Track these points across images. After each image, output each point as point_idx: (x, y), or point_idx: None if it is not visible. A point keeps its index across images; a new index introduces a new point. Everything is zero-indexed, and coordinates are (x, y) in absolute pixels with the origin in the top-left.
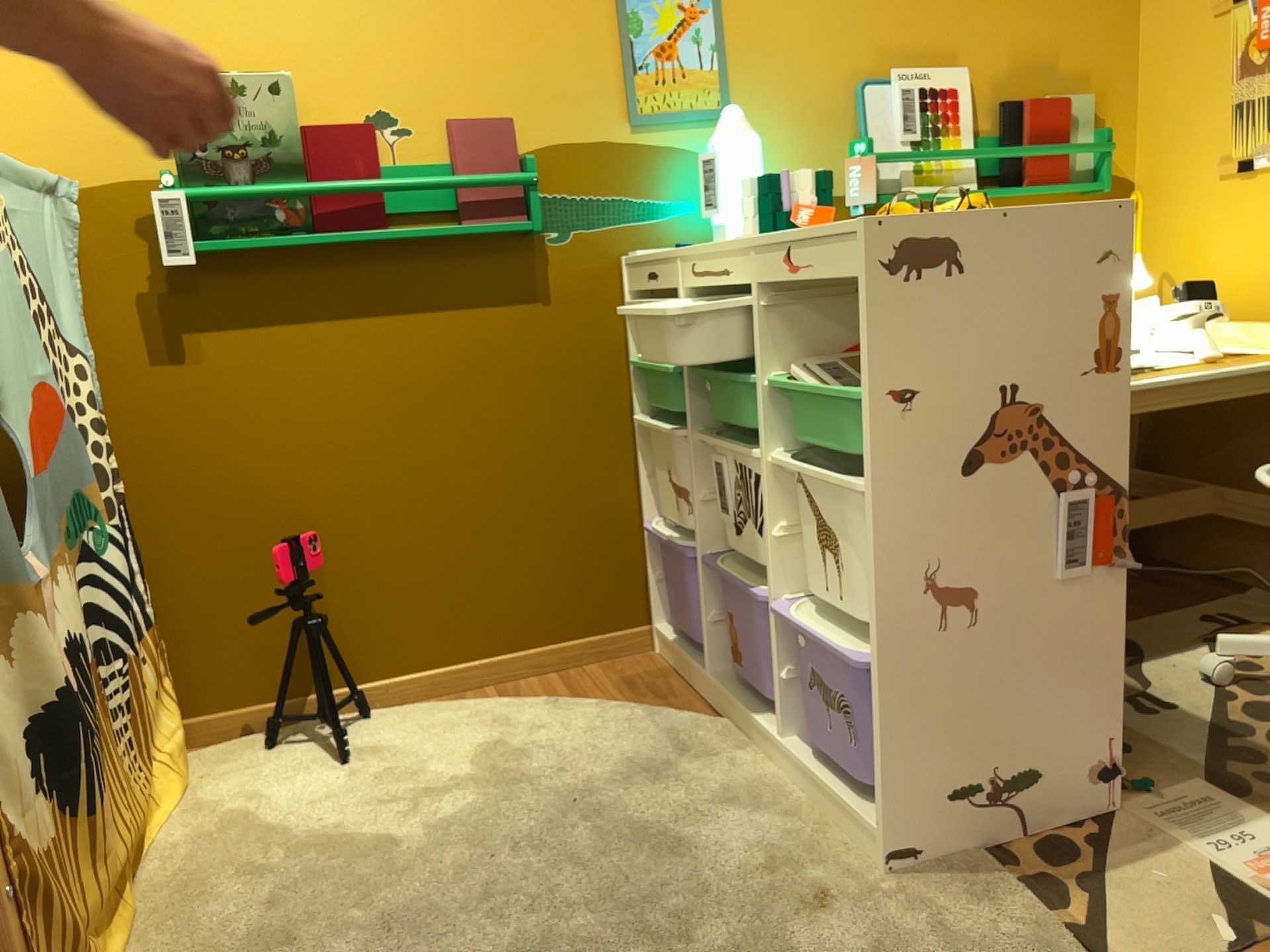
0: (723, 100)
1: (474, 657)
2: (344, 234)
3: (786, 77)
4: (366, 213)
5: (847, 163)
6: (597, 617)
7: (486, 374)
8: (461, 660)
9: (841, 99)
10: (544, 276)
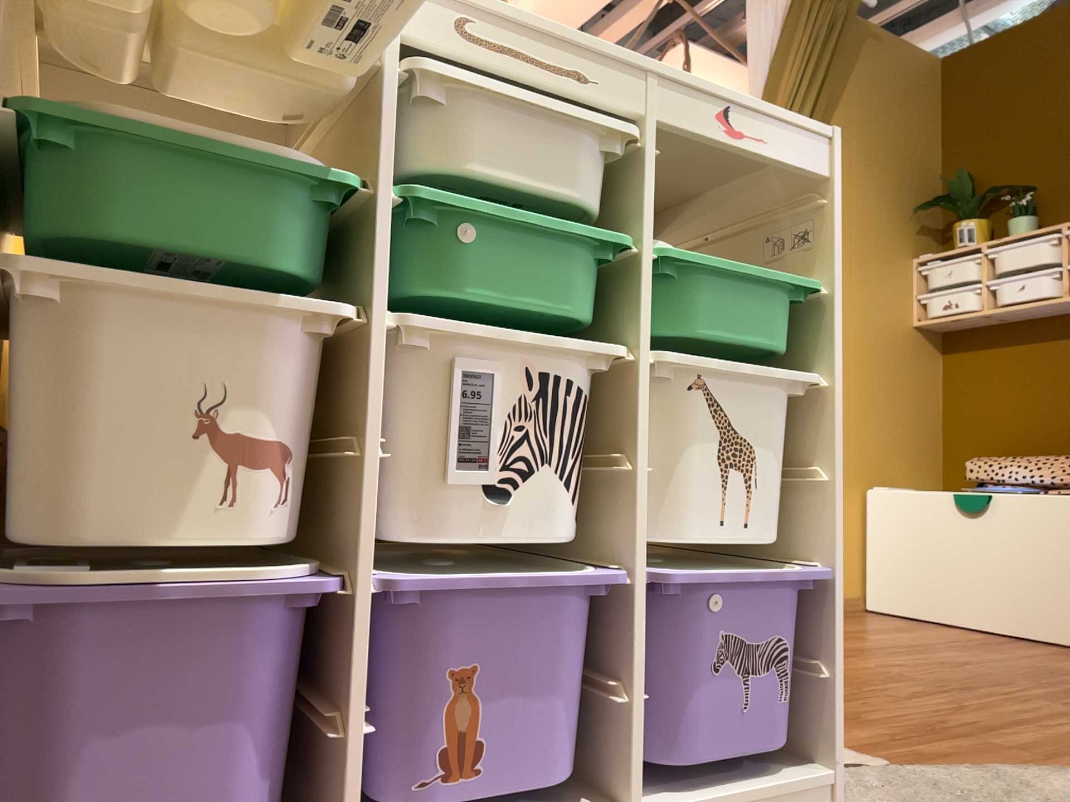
0: None
1: None
2: None
3: None
4: None
5: None
6: None
7: None
8: None
9: None
10: None
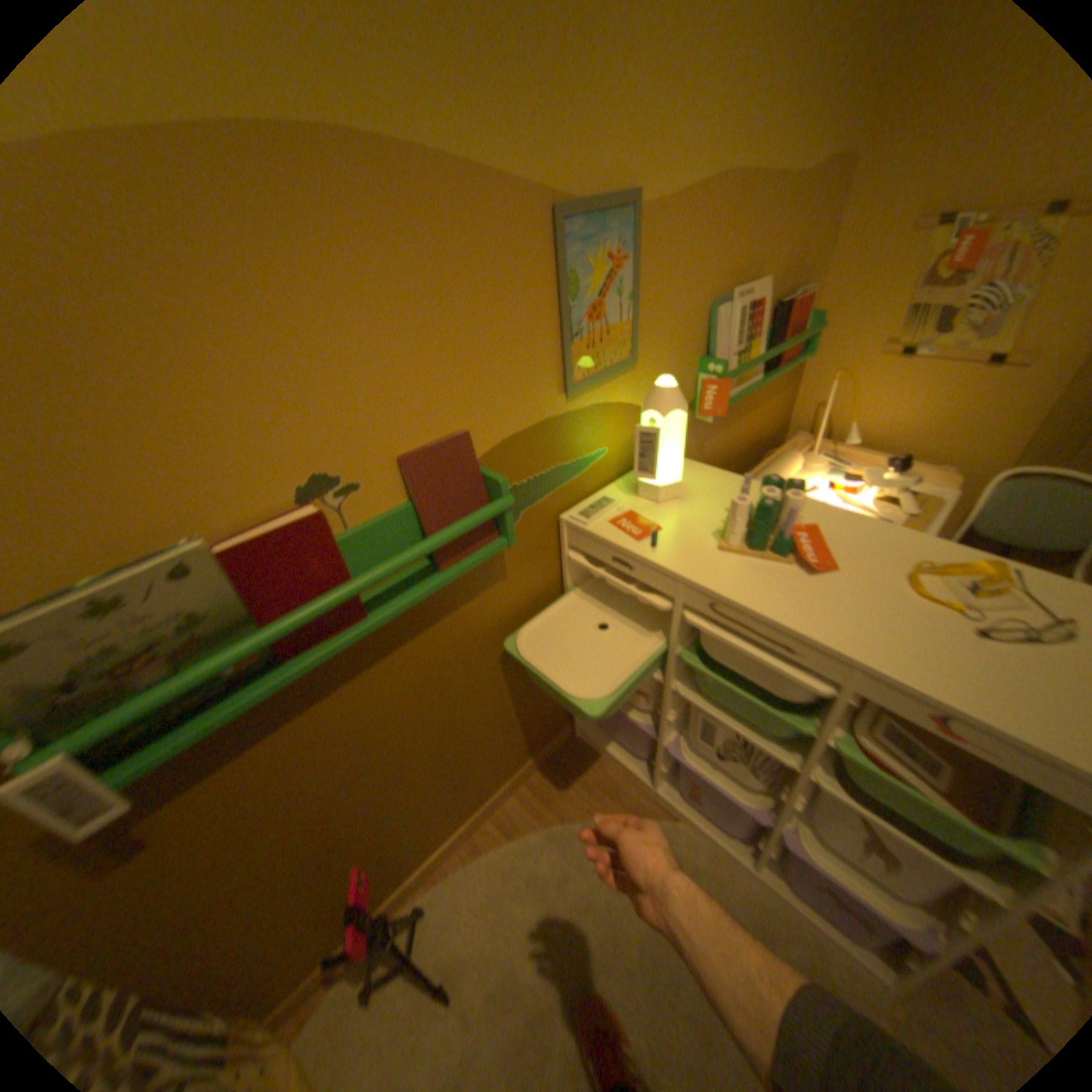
0: (634, 350)
1: (473, 812)
2: (321, 646)
3: (672, 311)
4: (340, 608)
5: (698, 377)
6: (542, 739)
7: (464, 656)
8: (466, 819)
9: (701, 321)
10: (502, 559)
